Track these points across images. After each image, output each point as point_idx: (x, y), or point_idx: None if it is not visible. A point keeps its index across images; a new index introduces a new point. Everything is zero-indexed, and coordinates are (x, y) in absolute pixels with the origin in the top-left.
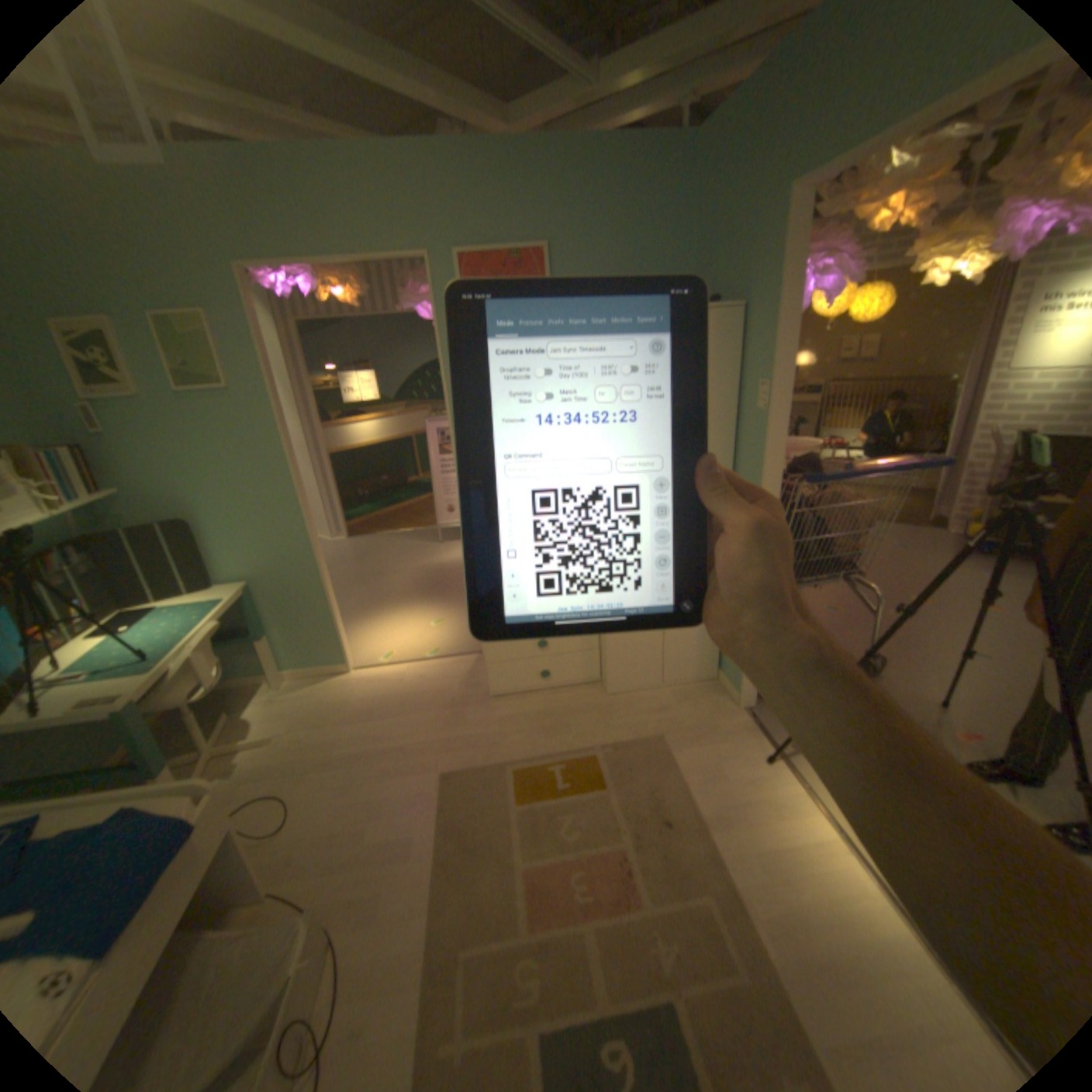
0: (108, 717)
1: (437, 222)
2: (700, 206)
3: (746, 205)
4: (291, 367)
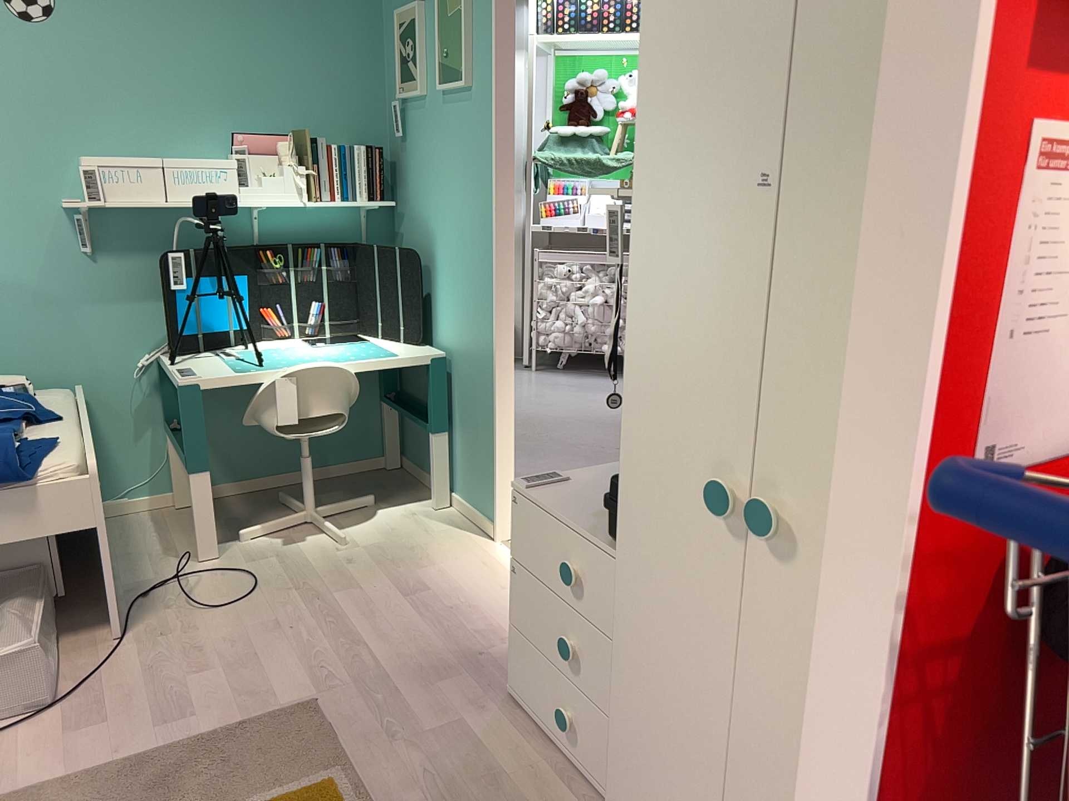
0: (178, 387)
1: None
2: None
3: None
4: None
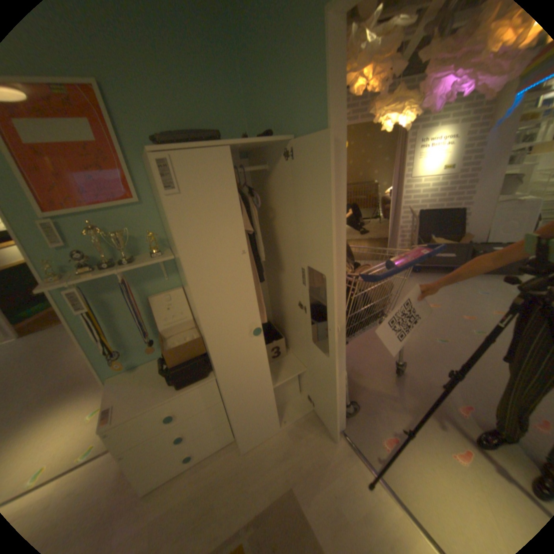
0: None
1: None
2: (241, 57)
3: (282, 45)
4: None
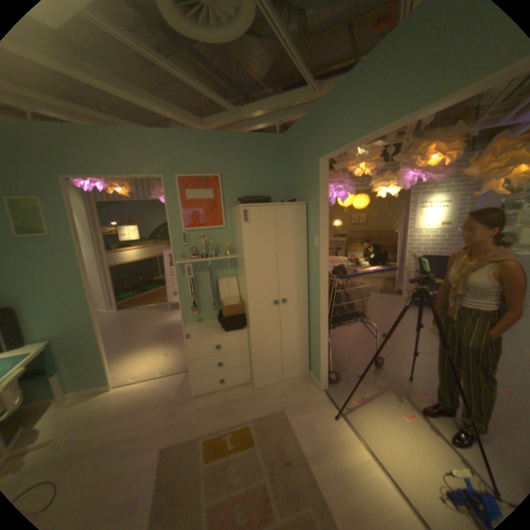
0: None
1: (169, 163)
2: (286, 163)
3: (303, 165)
4: (92, 223)
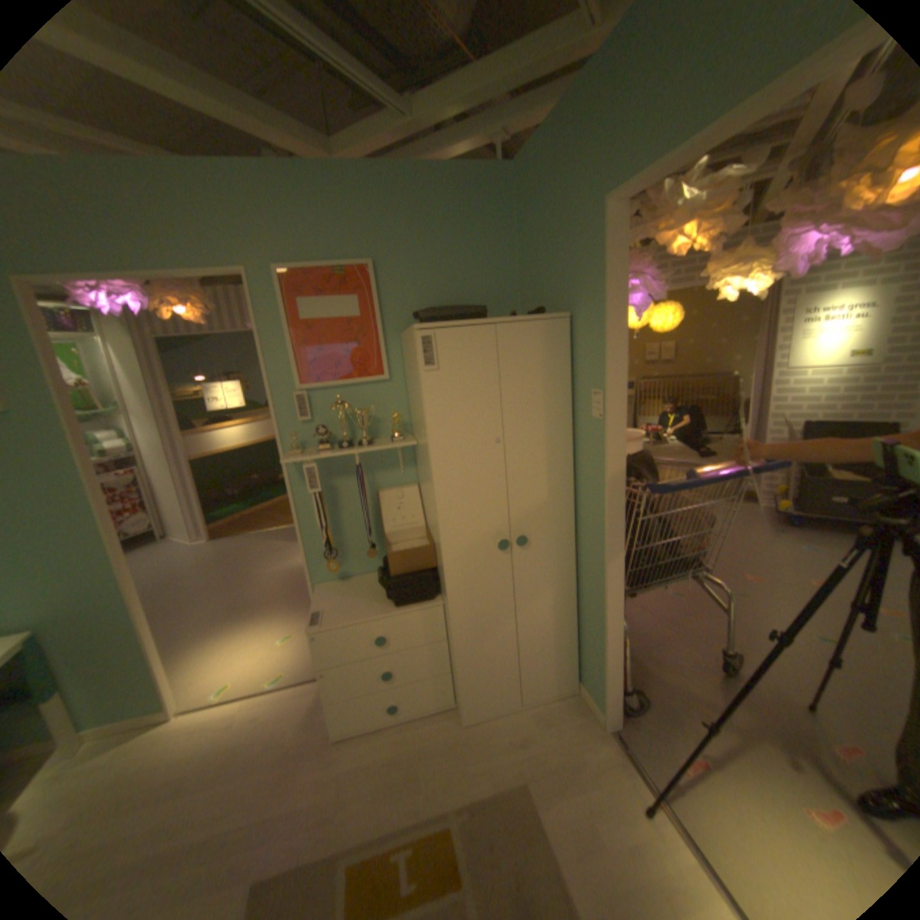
0: None
1: (255, 238)
2: (520, 228)
3: (563, 222)
4: (149, 380)
